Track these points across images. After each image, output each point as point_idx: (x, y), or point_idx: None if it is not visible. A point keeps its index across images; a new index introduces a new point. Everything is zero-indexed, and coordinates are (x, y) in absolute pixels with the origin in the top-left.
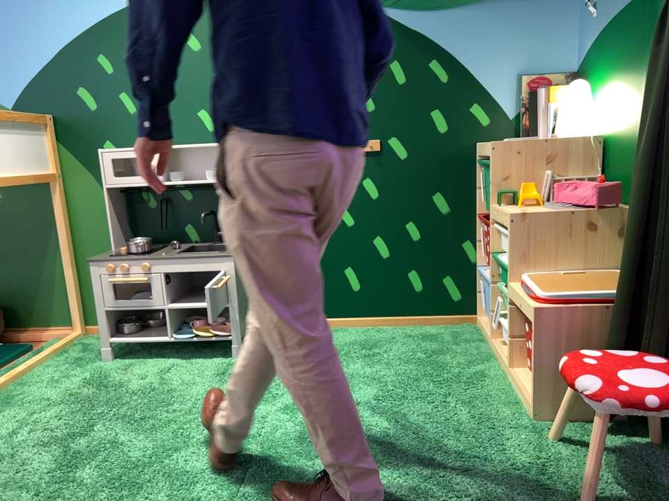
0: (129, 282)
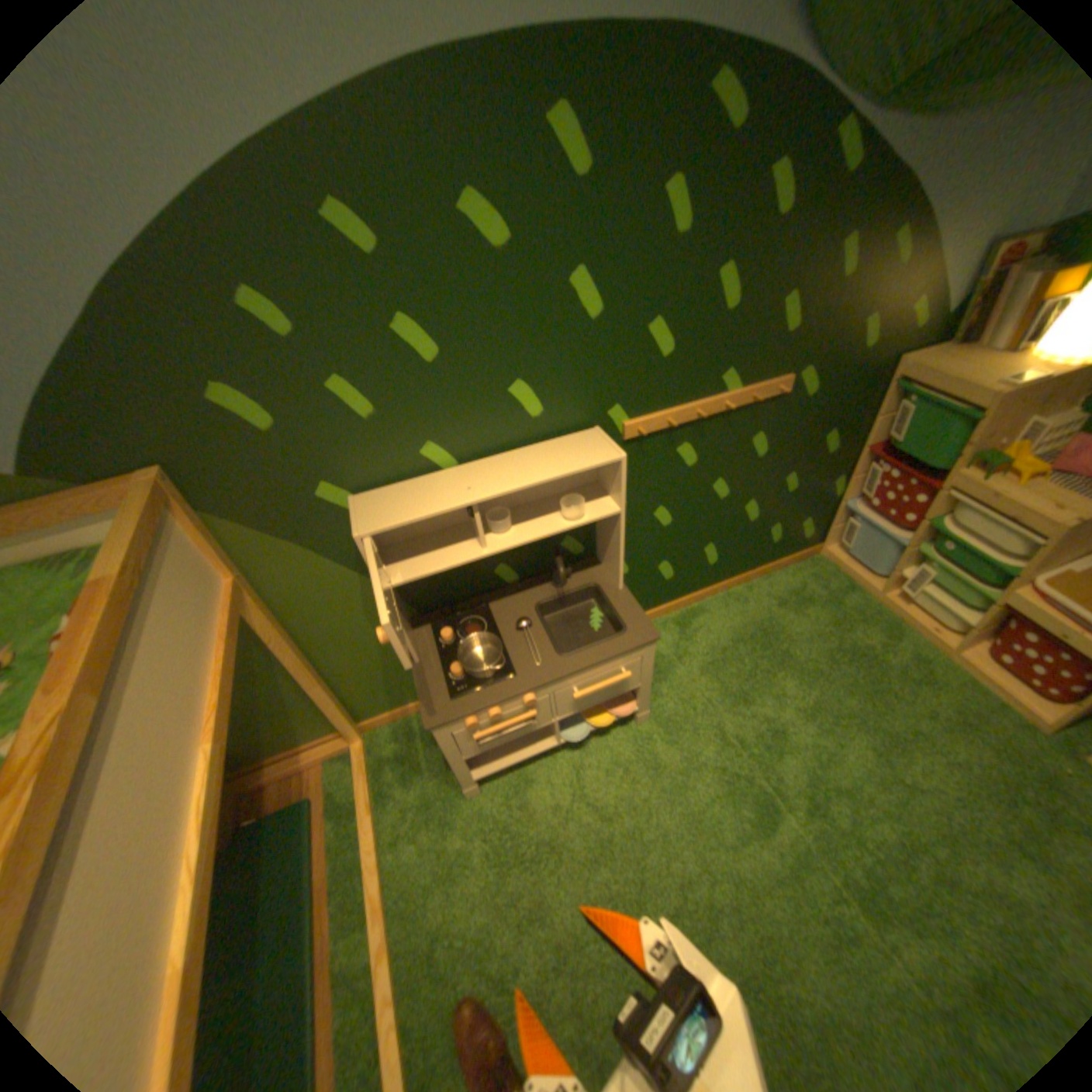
0: (510, 727)
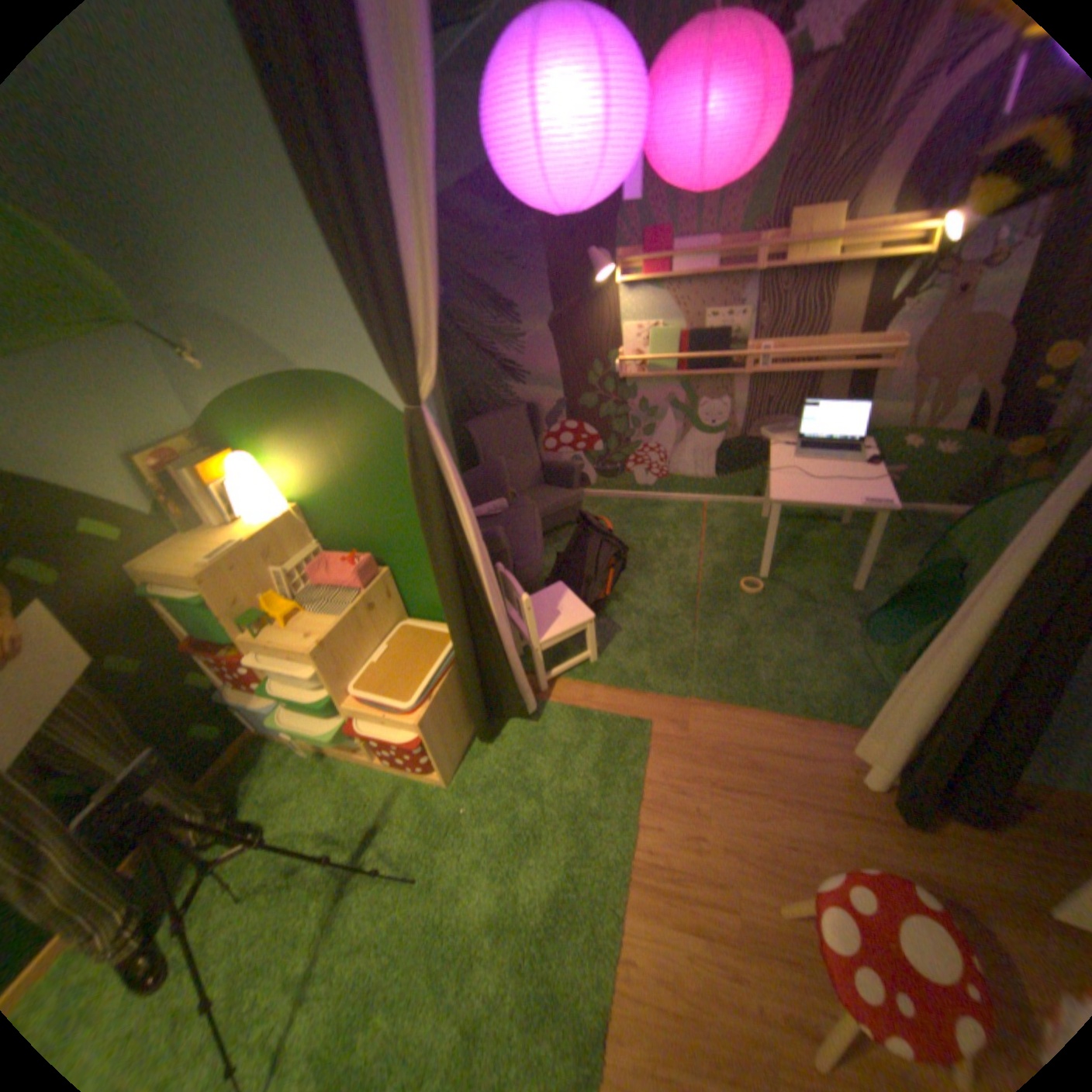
0: None
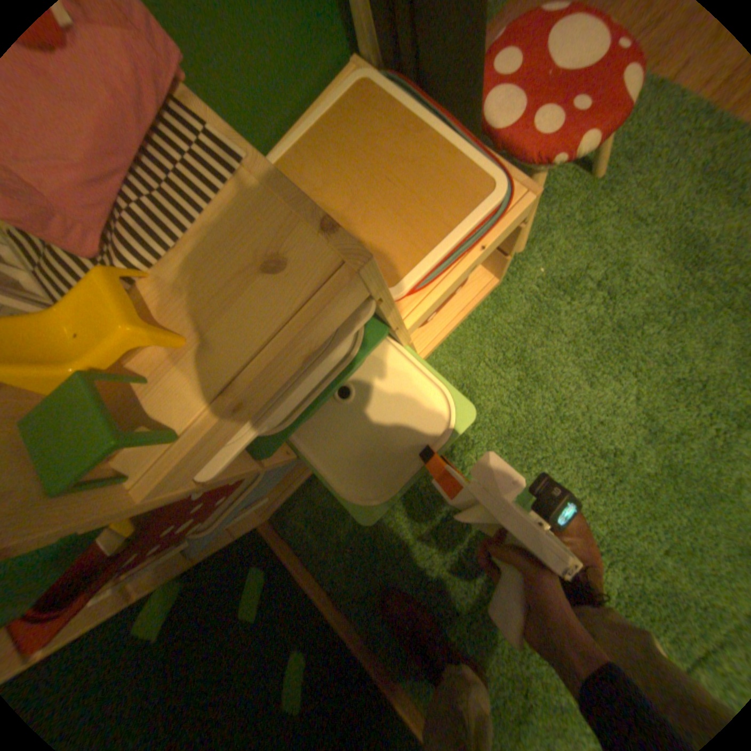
0: None
